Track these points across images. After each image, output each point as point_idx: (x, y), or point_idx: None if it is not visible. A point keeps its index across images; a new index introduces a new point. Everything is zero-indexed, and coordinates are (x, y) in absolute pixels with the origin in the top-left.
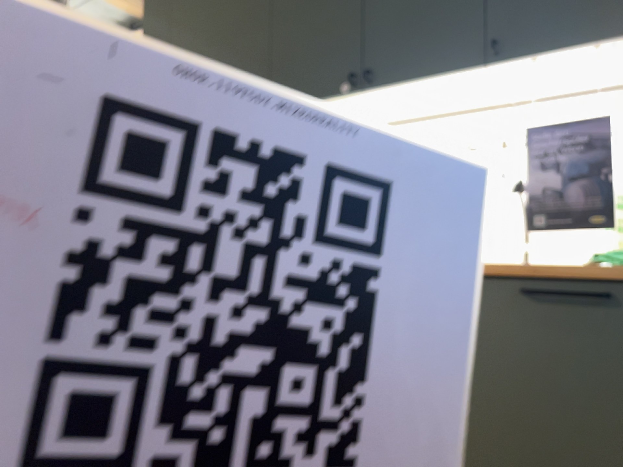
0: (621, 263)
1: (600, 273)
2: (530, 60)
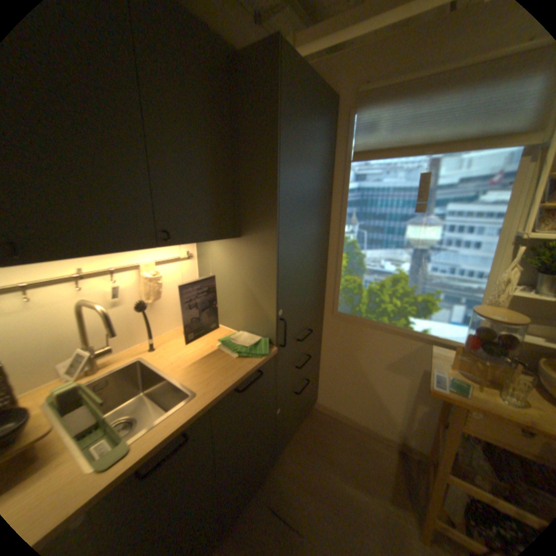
0: (254, 356)
1: (258, 367)
2: (179, 243)
